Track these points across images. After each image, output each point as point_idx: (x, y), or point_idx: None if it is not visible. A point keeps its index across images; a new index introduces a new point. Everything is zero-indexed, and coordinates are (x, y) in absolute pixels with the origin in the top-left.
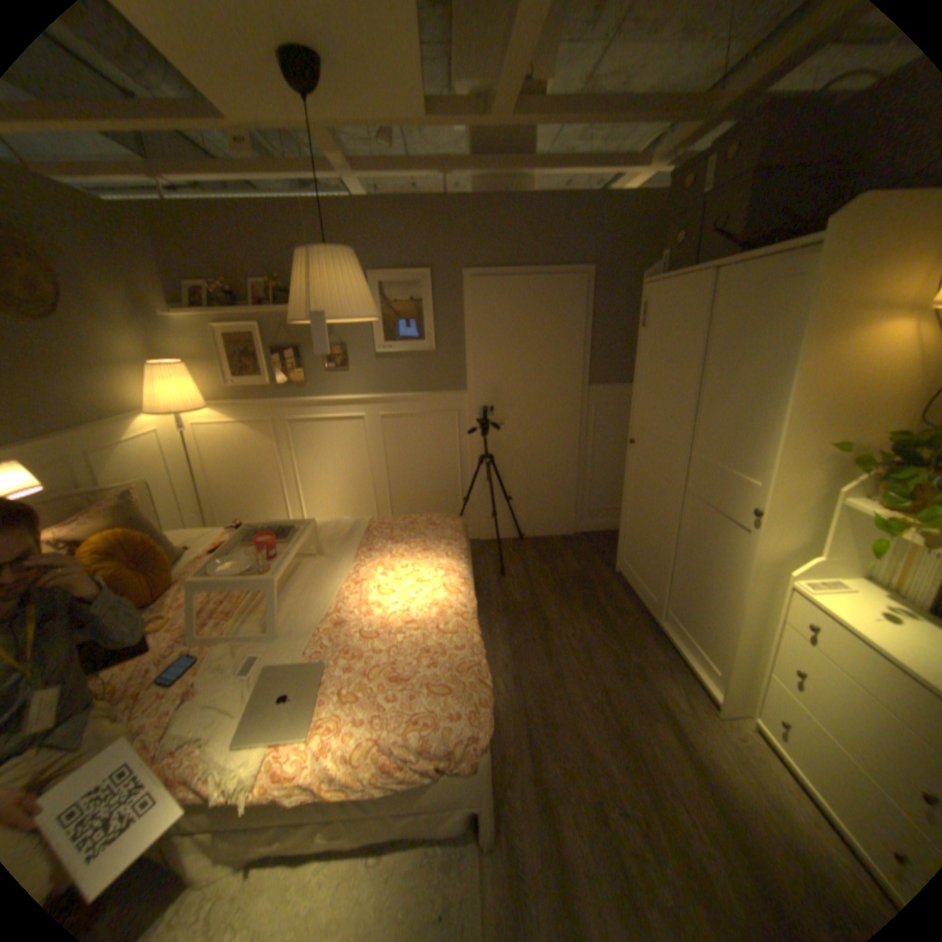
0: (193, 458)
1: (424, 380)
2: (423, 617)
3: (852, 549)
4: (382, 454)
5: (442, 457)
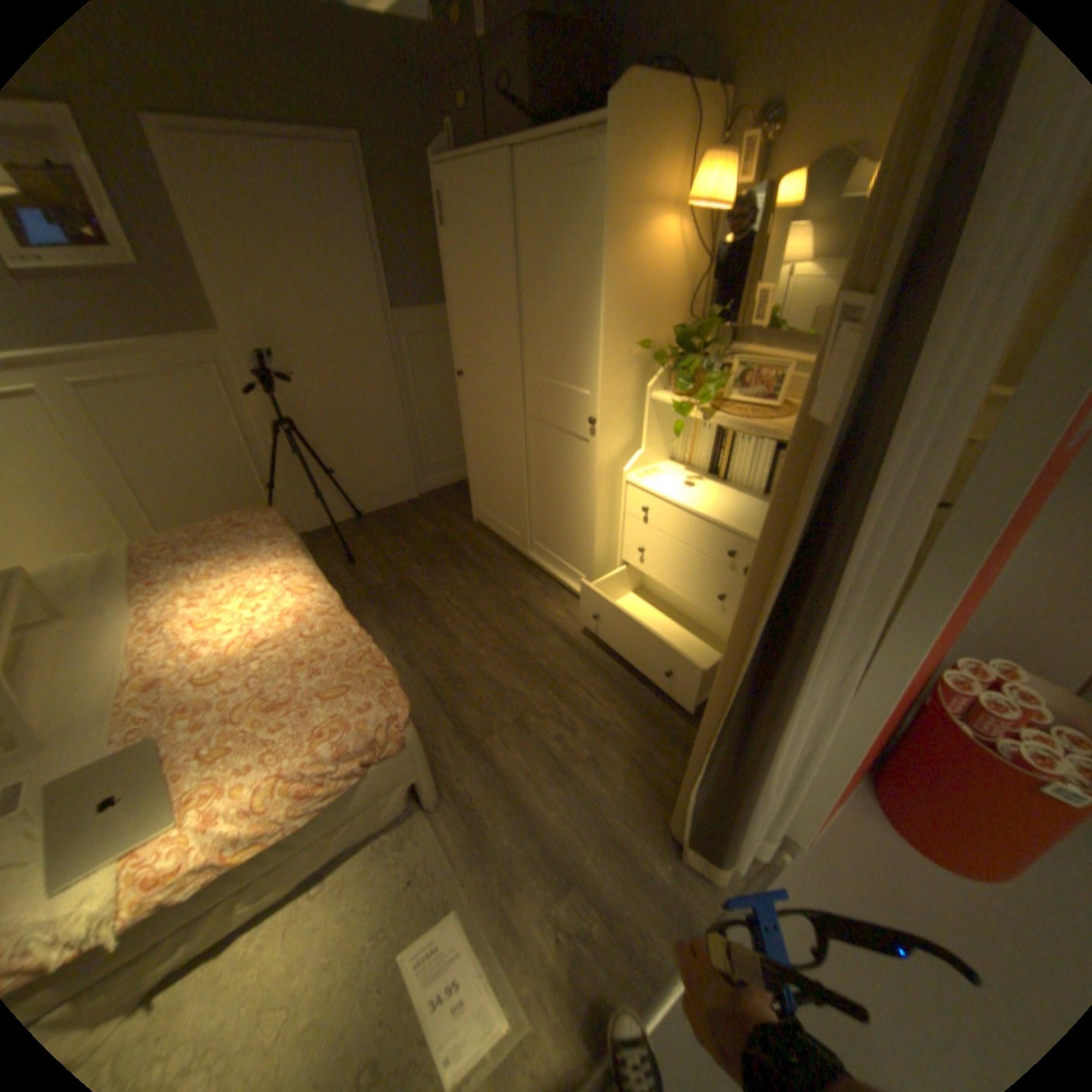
0: None
1: (135, 316)
2: (276, 633)
3: (659, 439)
4: (102, 447)
5: (213, 434)
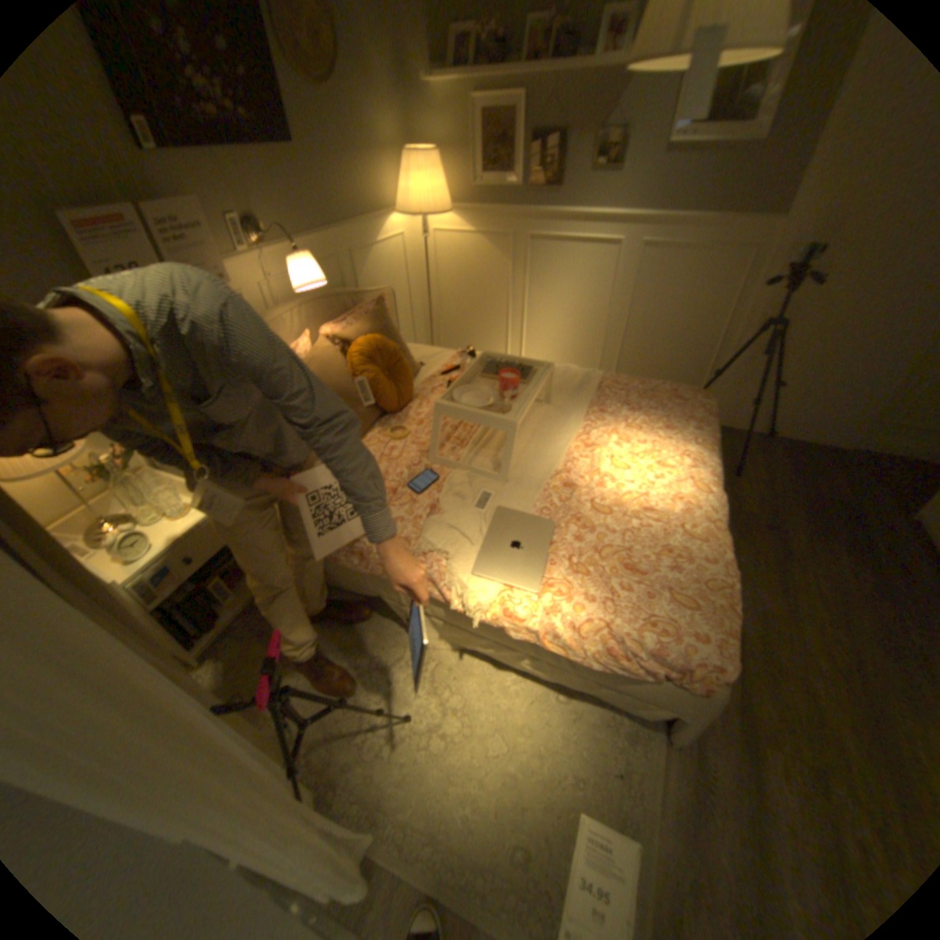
0: (431, 268)
1: (727, 190)
2: (666, 509)
3: None
4: (630, 294)
5: (708, 310)
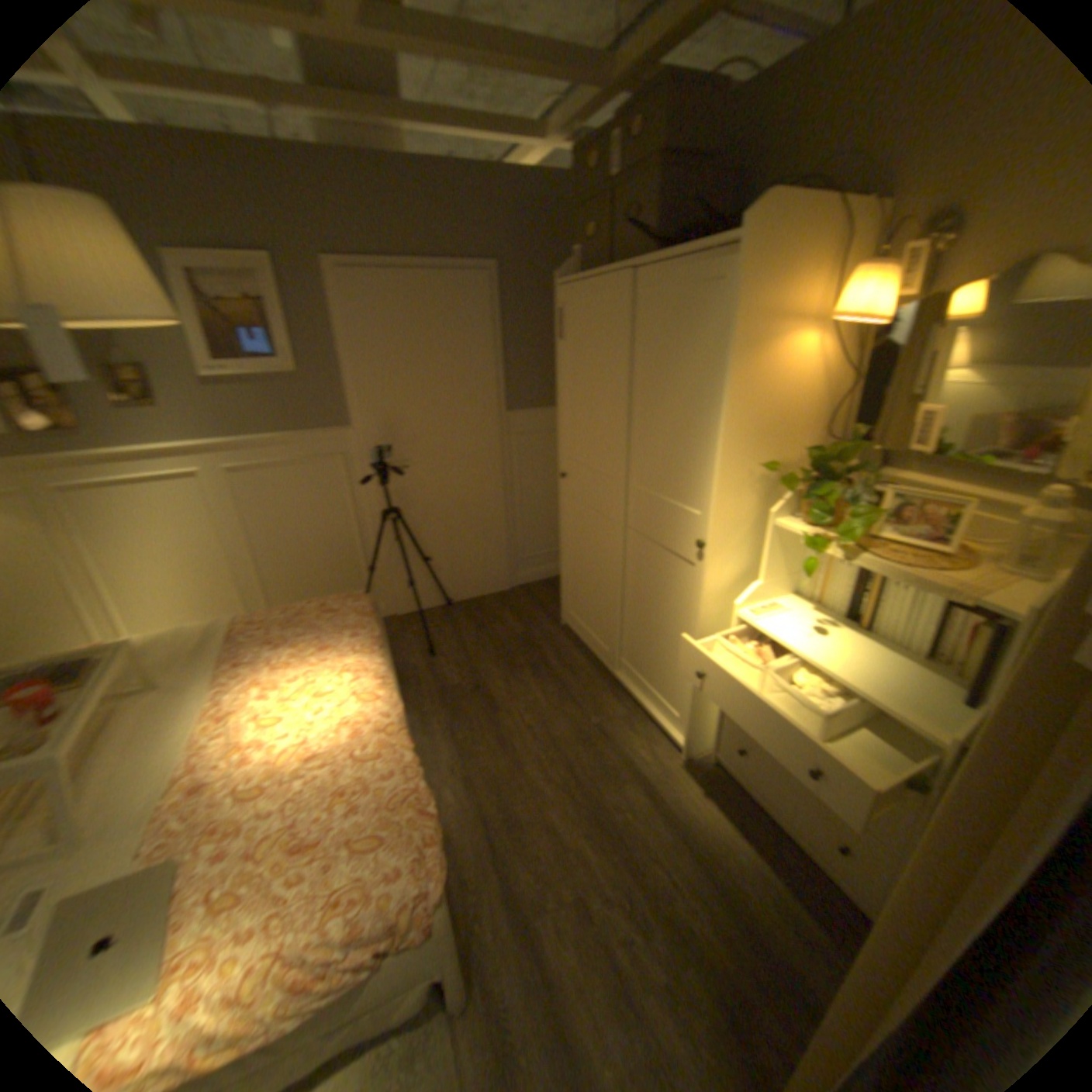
0: None
1: (281, 414)
2: (326, 747)
3: (781, 569)
4: (233, 523)
5: (327, 517)
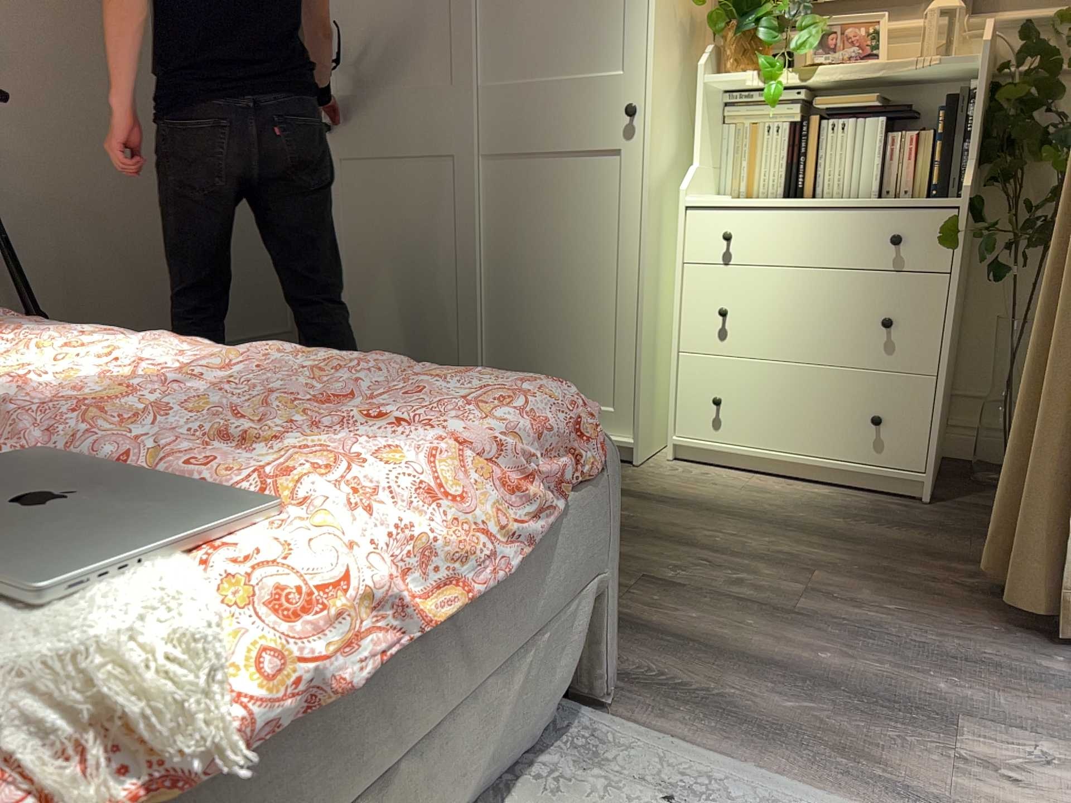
0: None
1: None
2: (191, 369)
3: (709, 152)
4: None
5: None
